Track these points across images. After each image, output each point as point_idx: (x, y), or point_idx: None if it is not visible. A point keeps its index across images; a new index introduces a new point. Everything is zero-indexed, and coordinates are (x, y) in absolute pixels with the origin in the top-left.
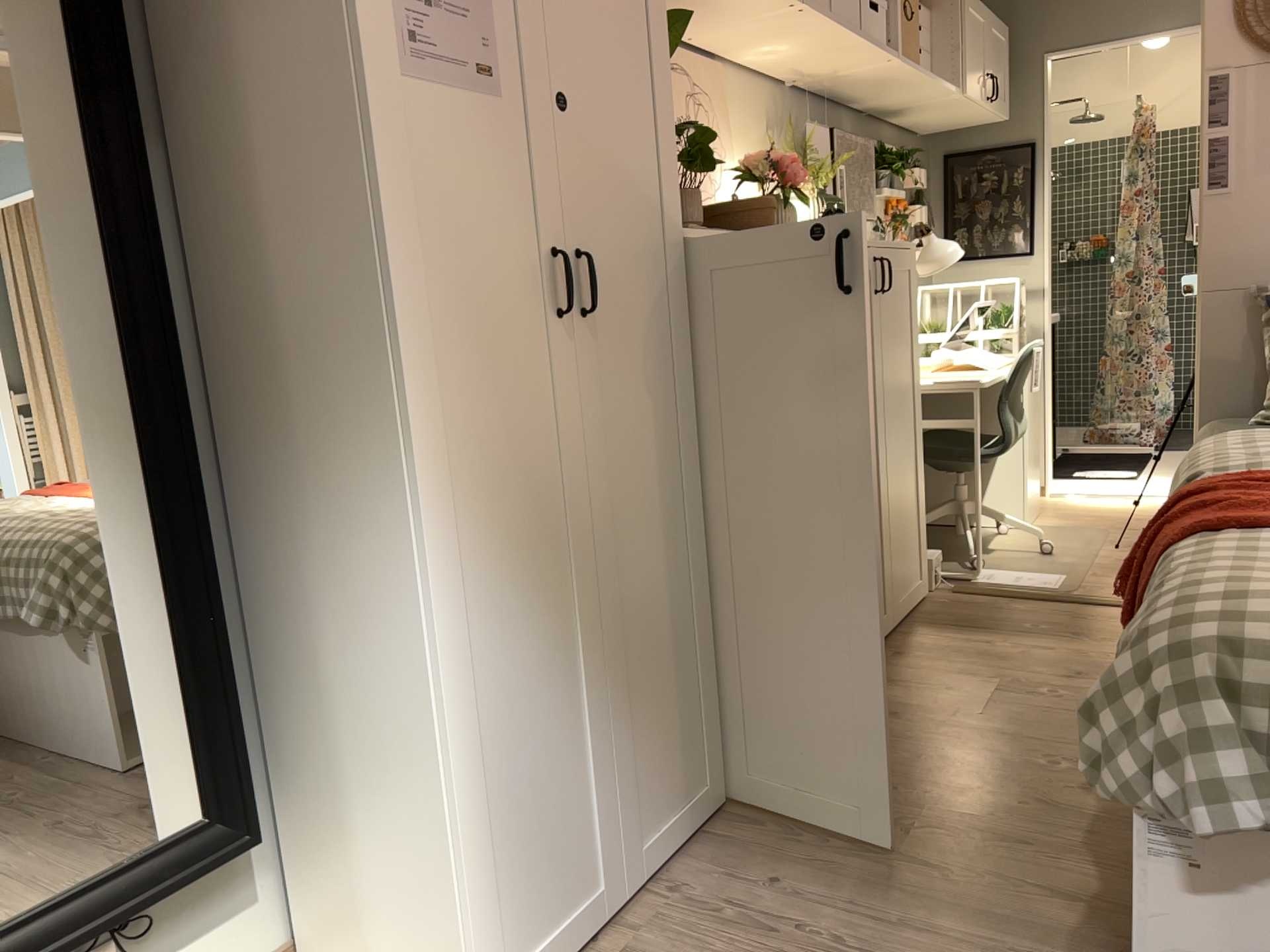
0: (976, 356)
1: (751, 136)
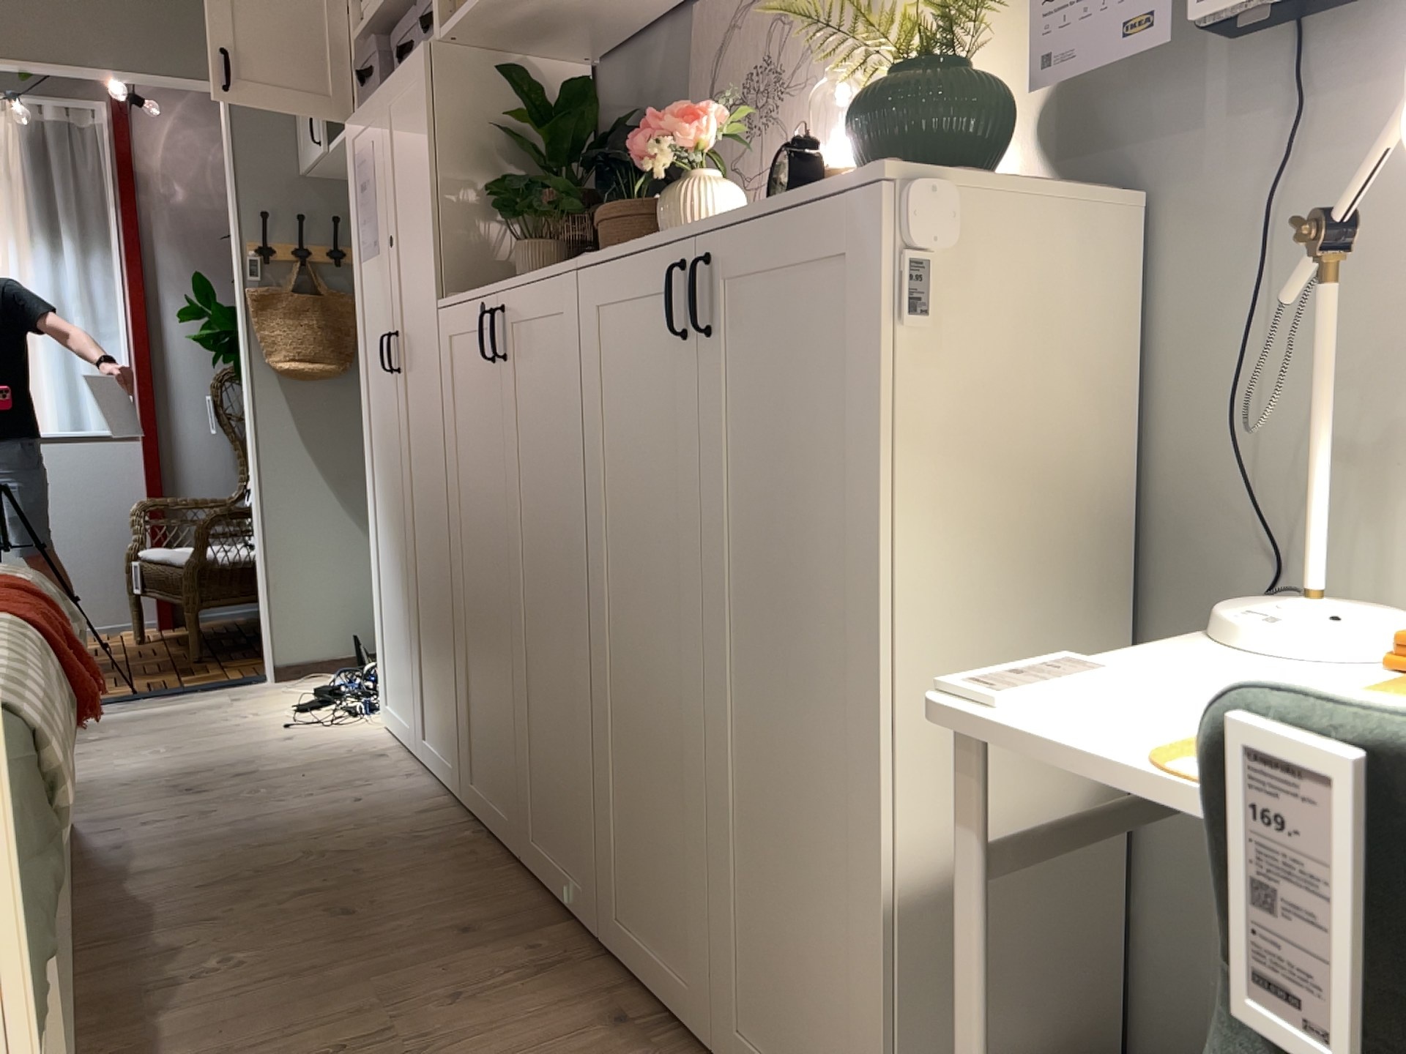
0: None
1: None
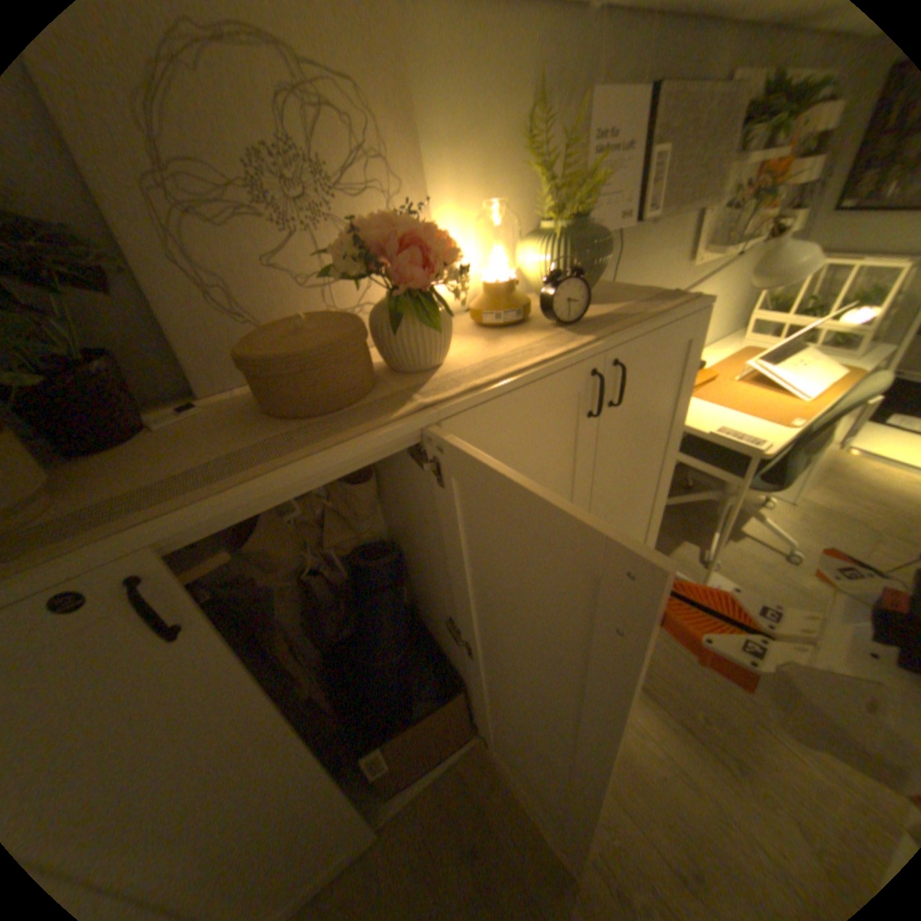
0: (803, 375)
1: (503, 126)
